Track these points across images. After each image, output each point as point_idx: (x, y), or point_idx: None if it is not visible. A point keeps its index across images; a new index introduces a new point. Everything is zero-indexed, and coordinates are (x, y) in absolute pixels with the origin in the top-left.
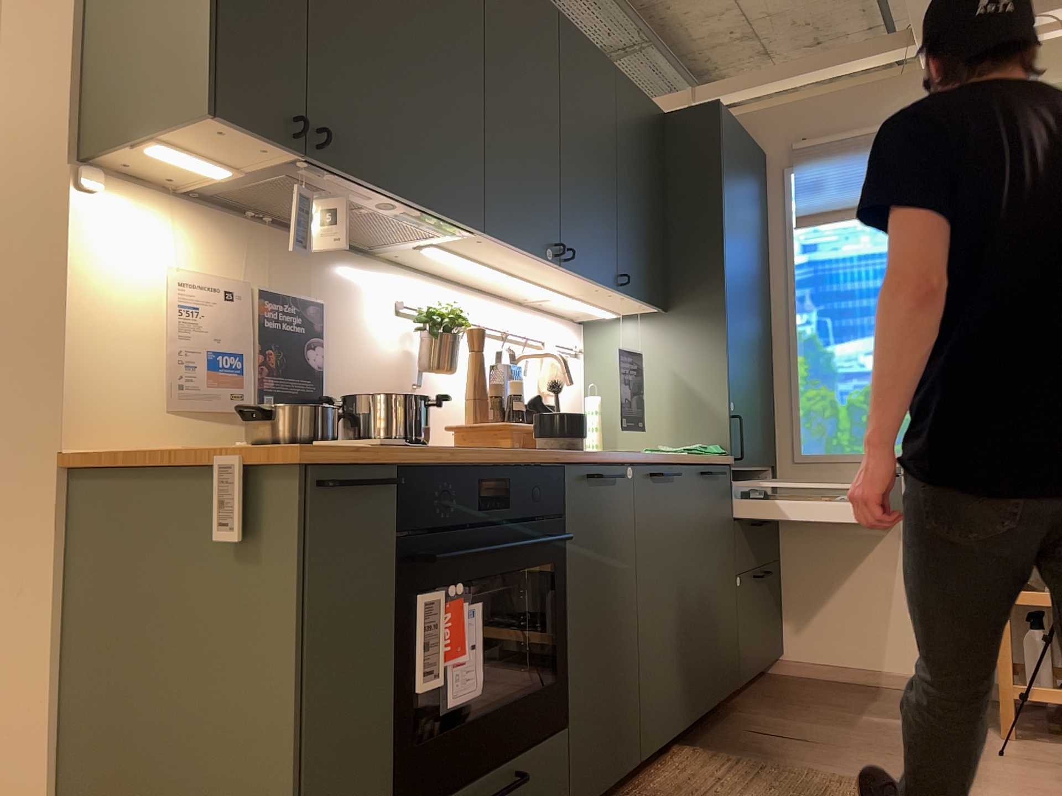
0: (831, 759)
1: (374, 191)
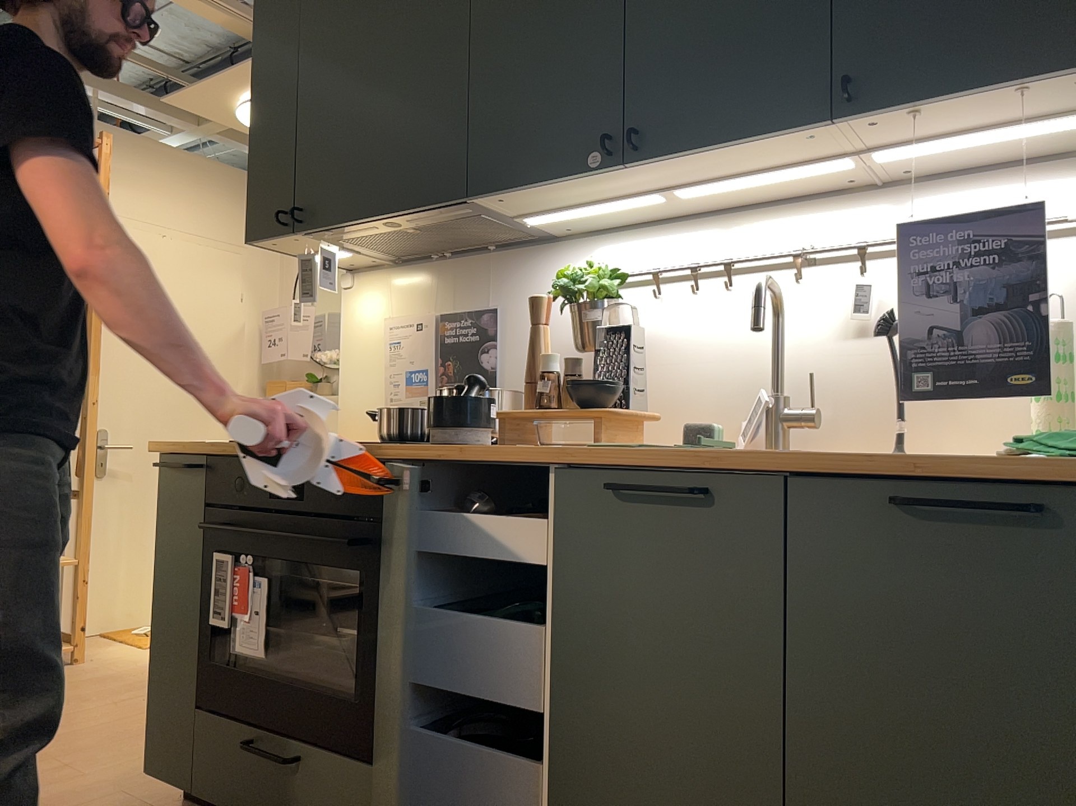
0: None
1: (358, 225)
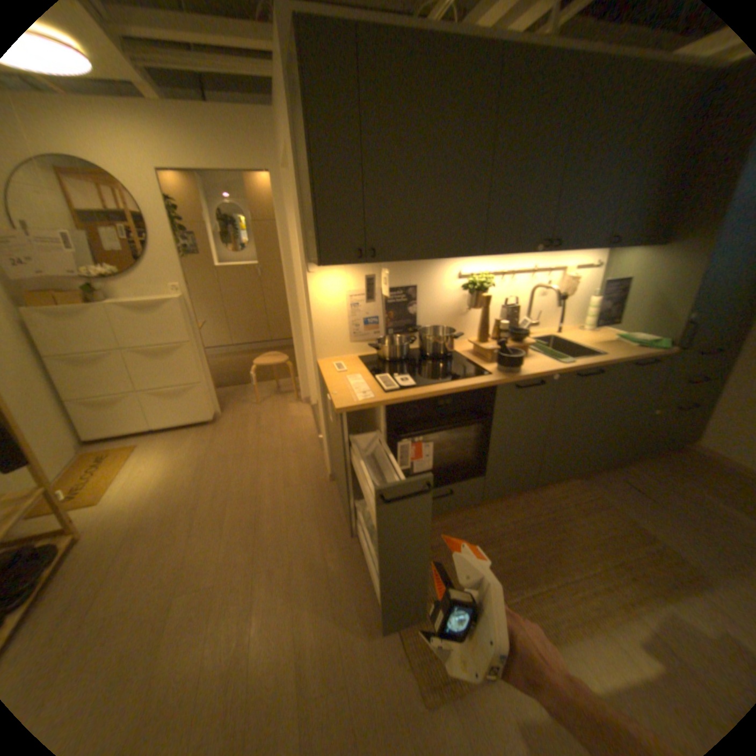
0: (656, 519)
1: (408, 260)
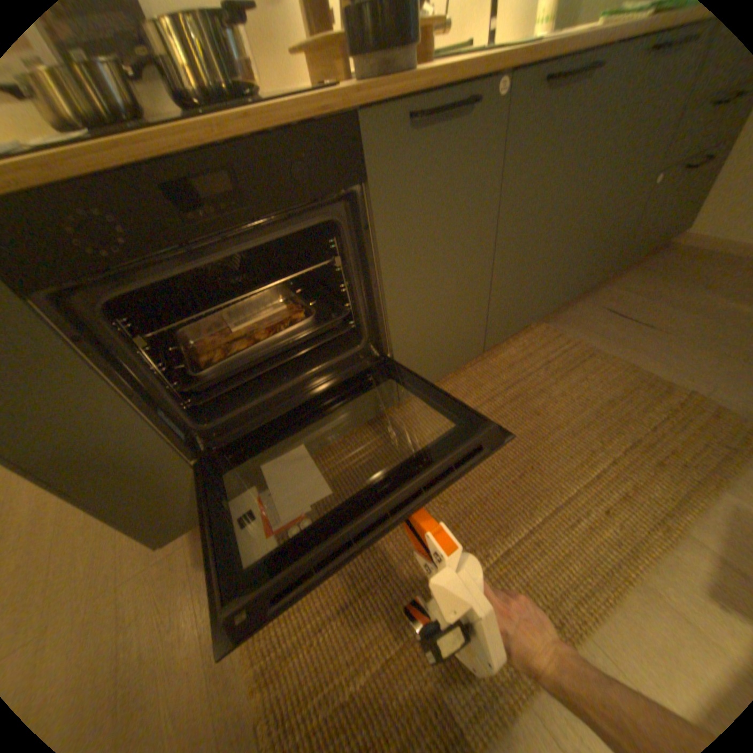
0: (660, 353)
1: None
